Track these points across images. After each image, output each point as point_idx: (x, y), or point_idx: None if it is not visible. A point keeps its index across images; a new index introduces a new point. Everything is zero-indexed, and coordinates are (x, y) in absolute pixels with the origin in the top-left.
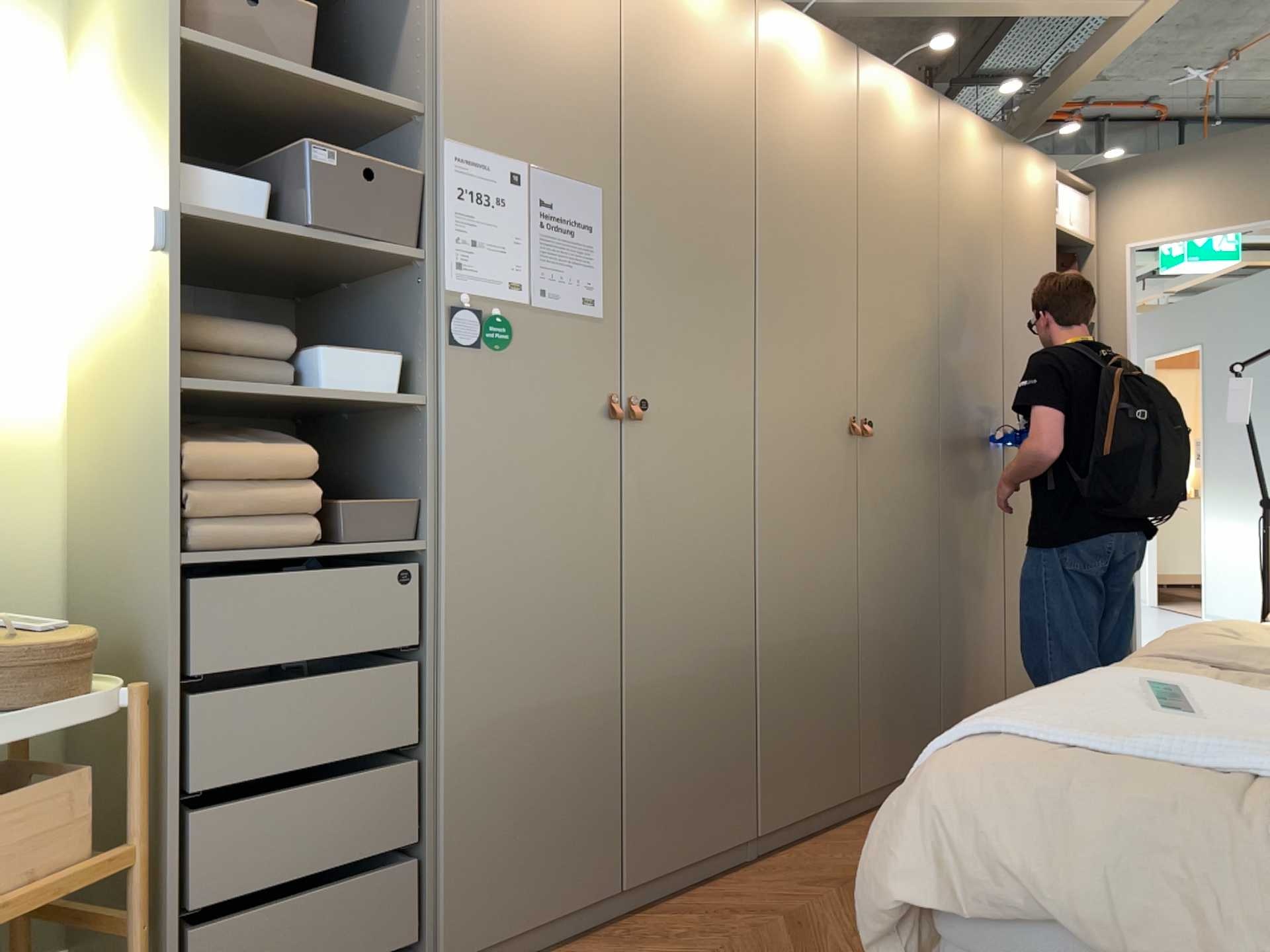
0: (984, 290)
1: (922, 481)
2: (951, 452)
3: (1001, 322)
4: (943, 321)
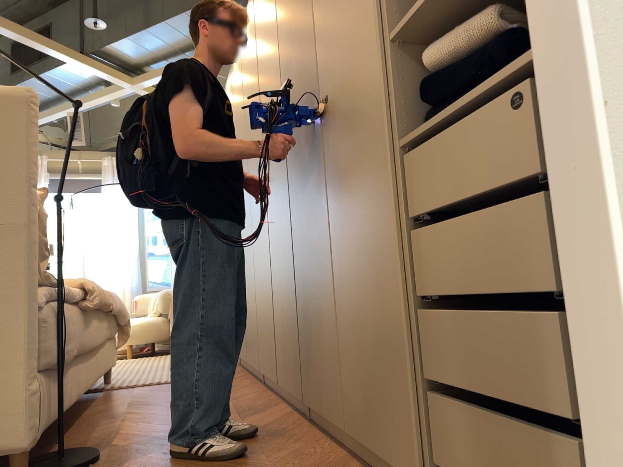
0: (301, 1)
1: (285, 193)
2: (295, 161)
3: (315, 1)
4: (285, 70)
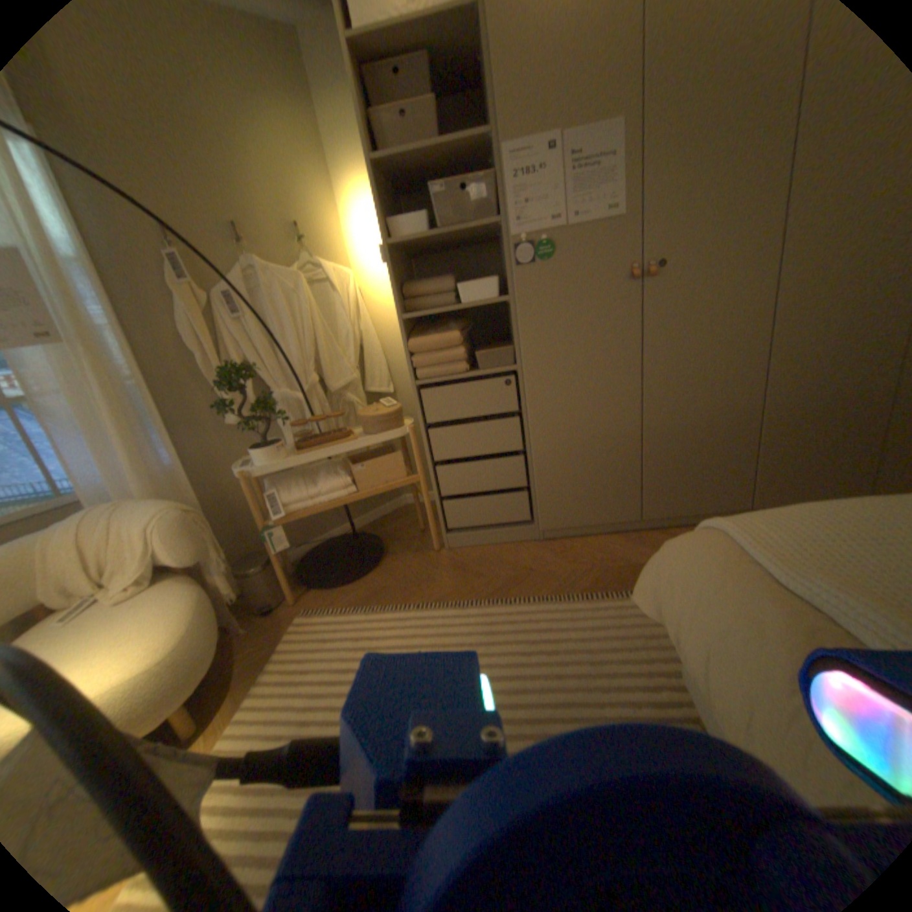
0: None
1: None
2: None
3: None
4: None
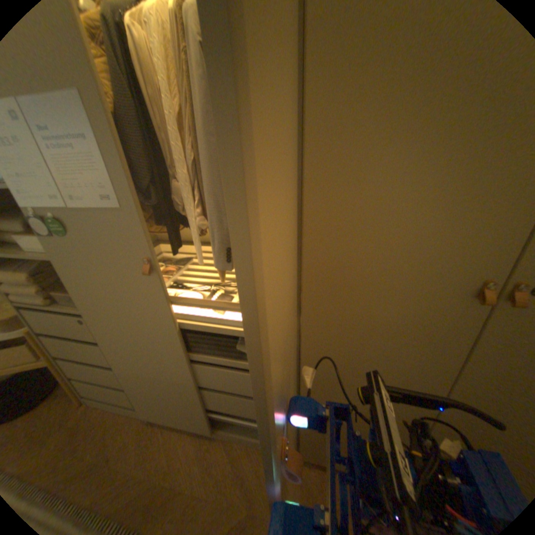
0: None
1: None
2: None
3: None
4: None
